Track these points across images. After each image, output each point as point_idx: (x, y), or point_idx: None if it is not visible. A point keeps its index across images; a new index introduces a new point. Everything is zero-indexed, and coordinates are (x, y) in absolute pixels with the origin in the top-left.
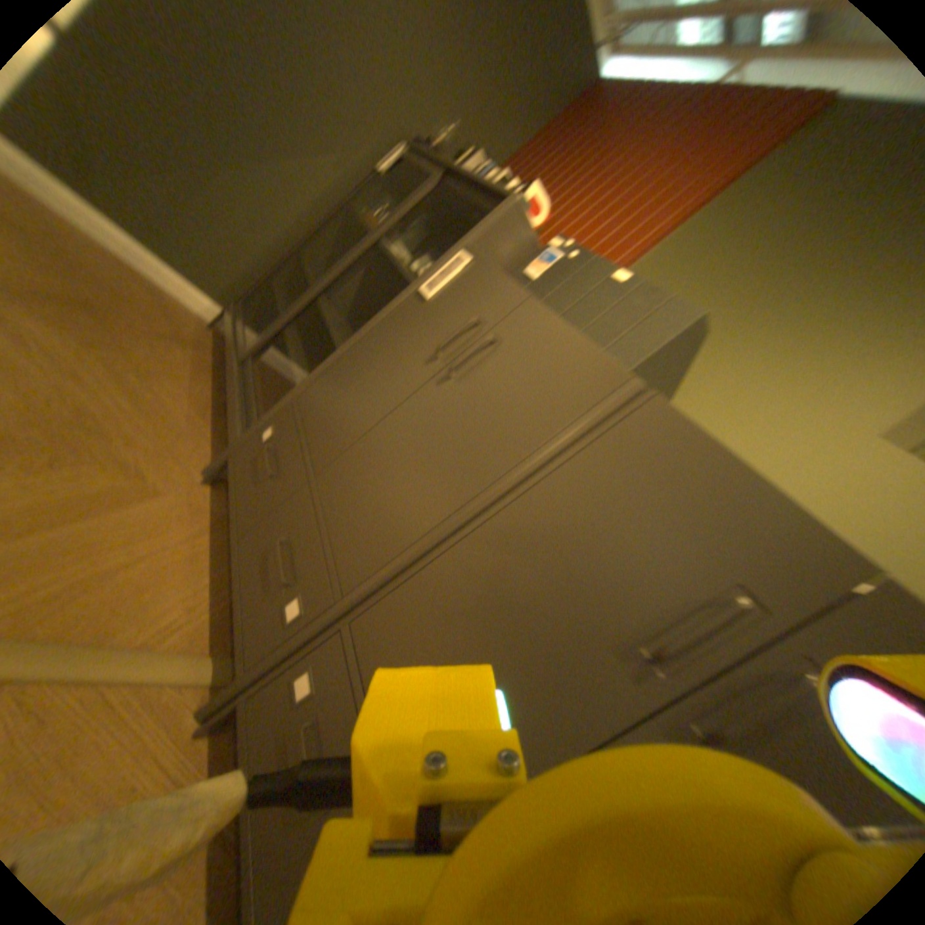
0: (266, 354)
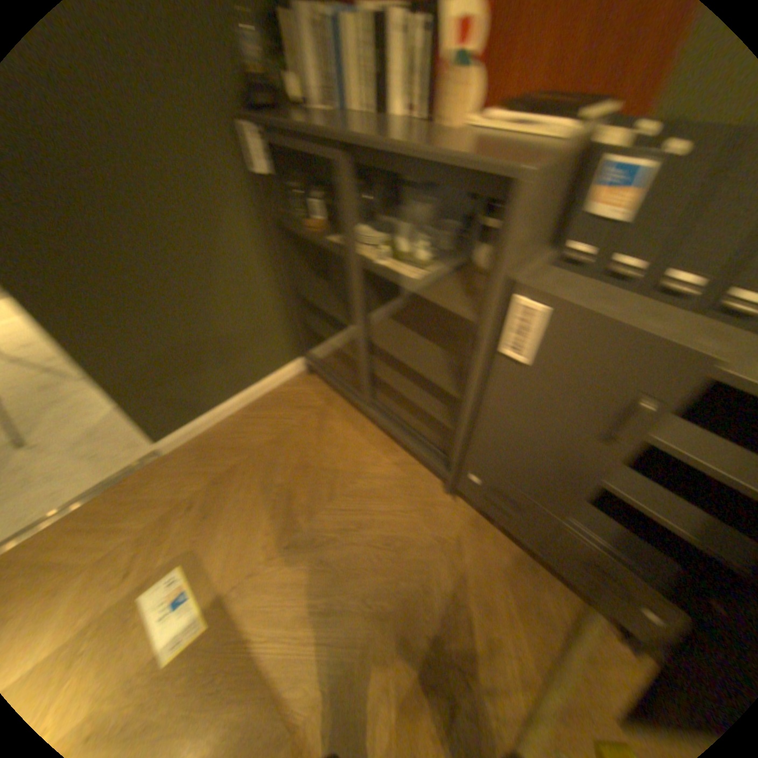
0: (354, 363)
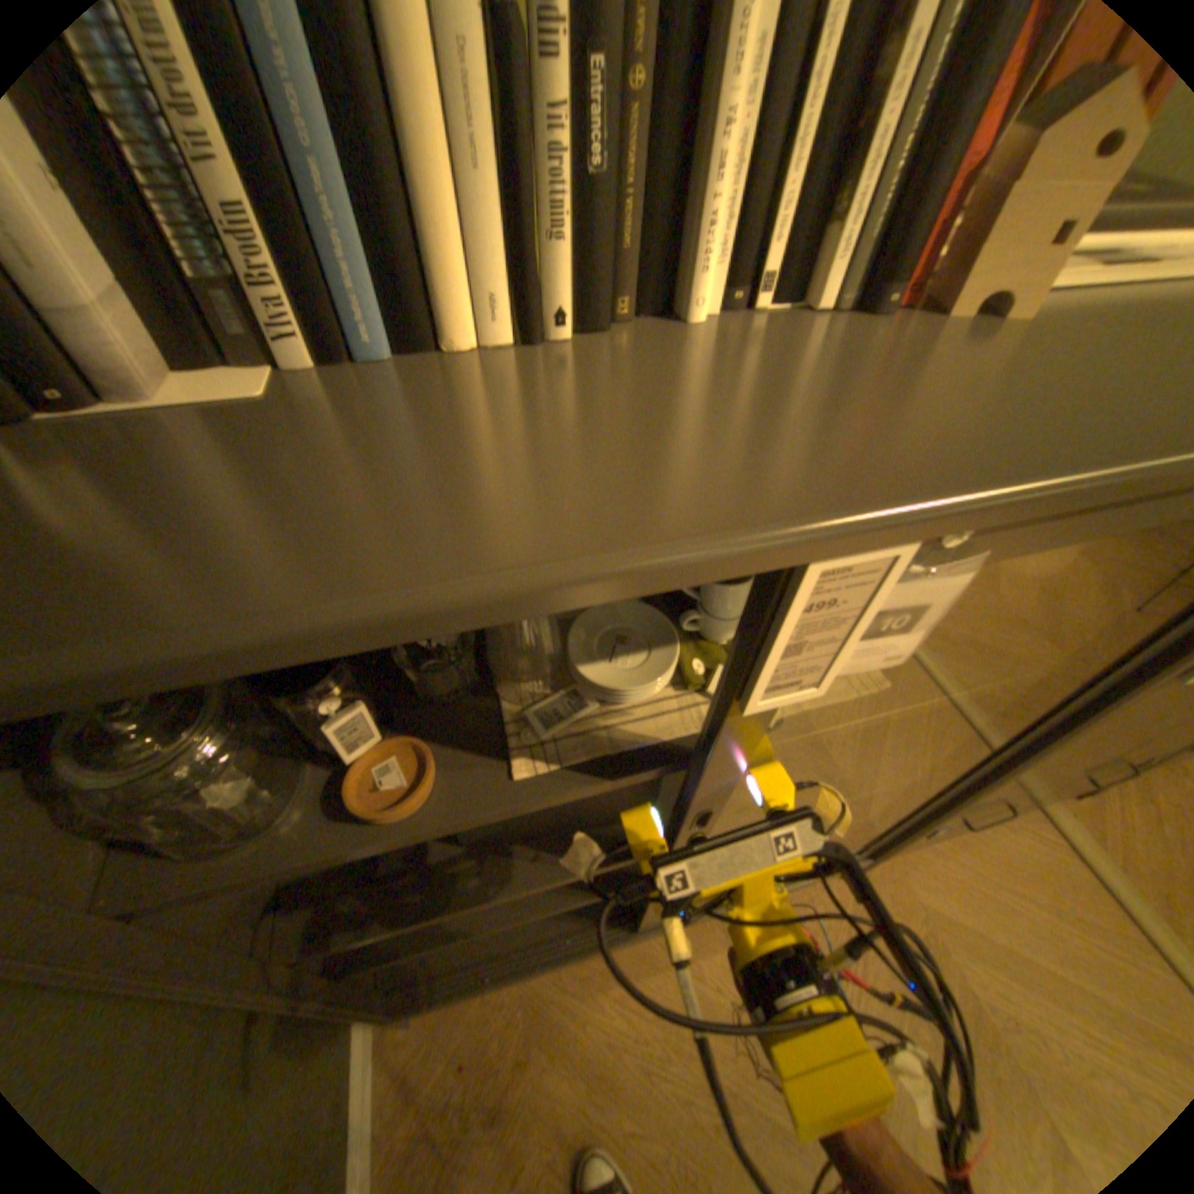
0: None
